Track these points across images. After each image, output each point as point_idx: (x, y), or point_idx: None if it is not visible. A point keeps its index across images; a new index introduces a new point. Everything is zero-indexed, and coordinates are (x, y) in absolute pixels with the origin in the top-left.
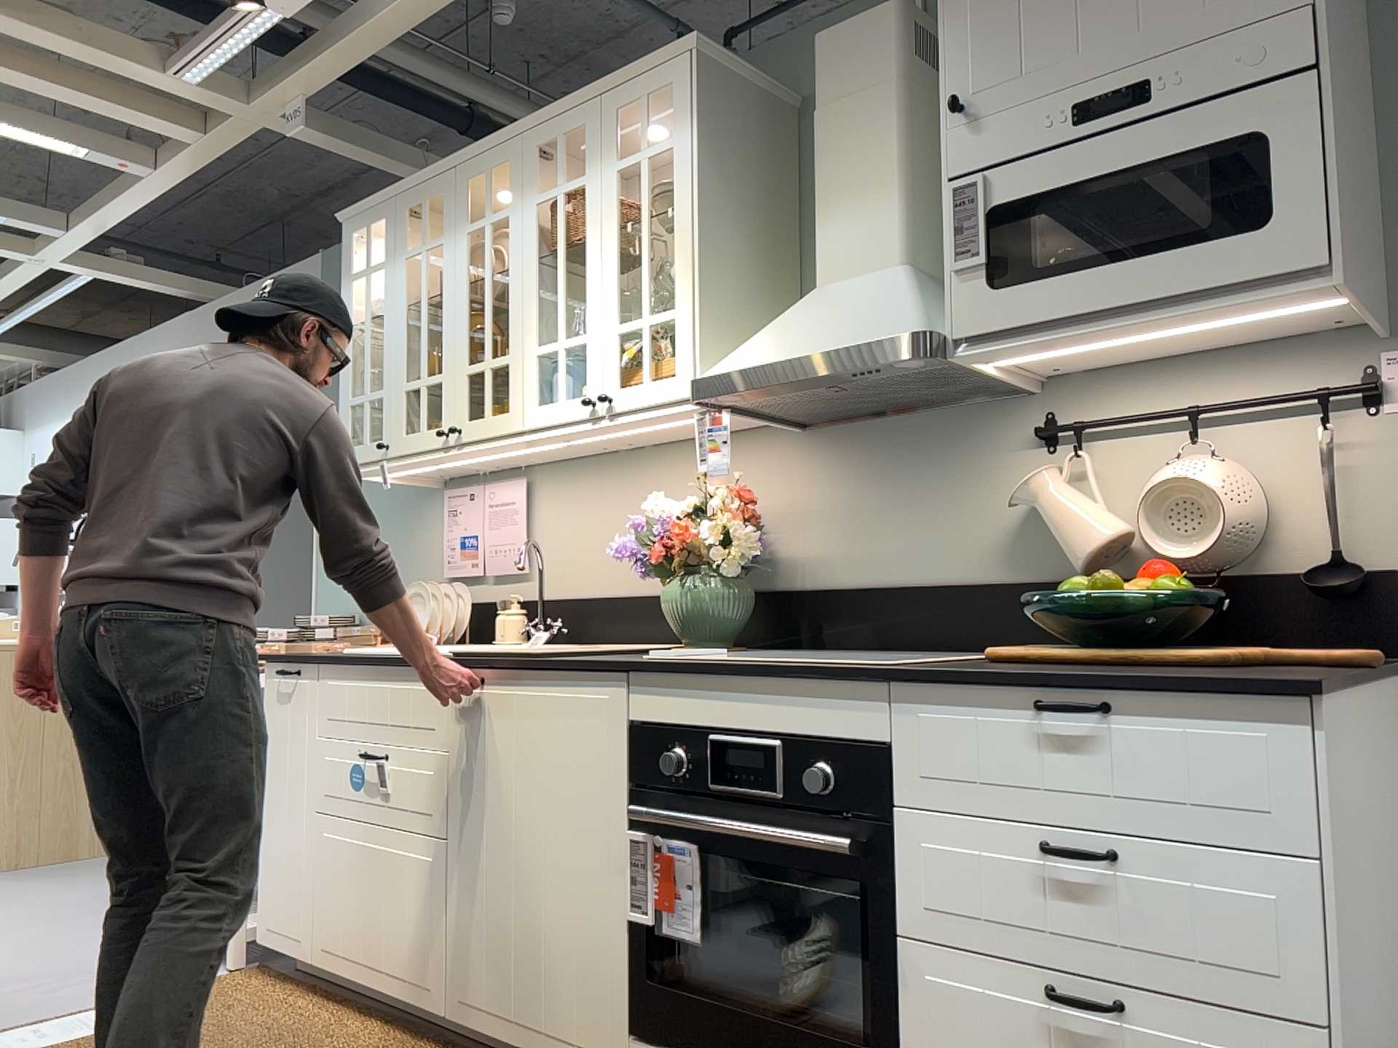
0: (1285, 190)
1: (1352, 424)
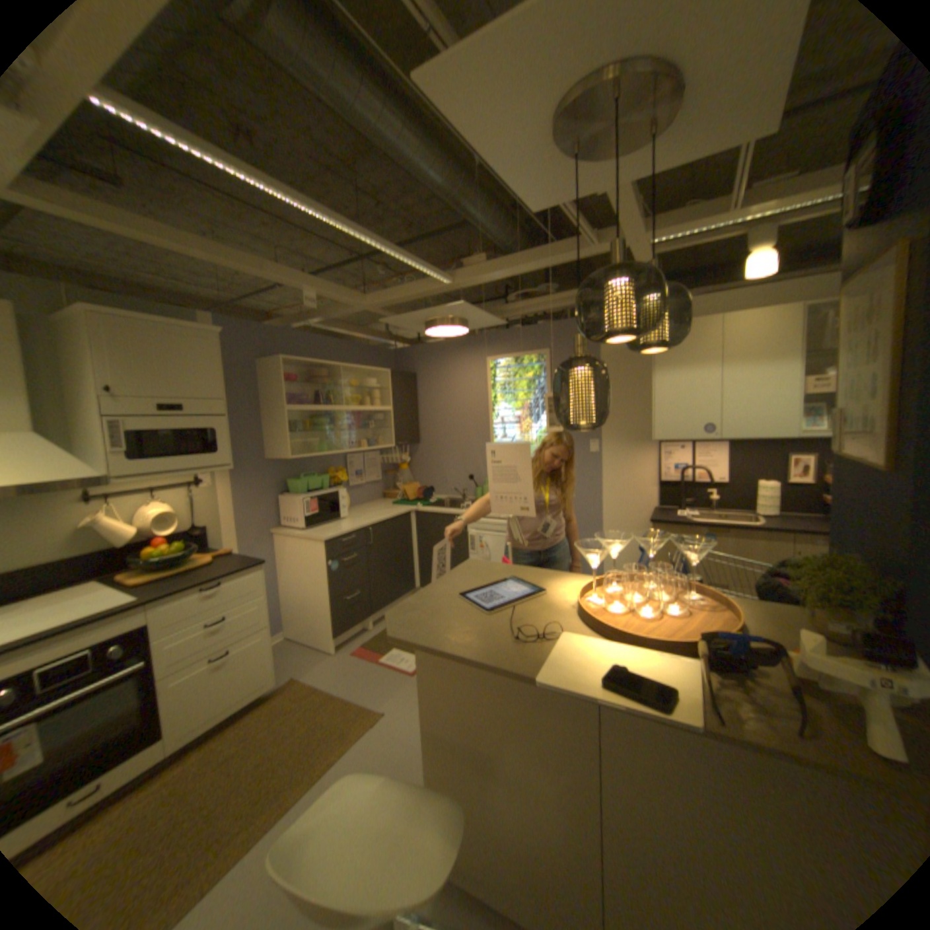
0: (222, 444)
1: (194, 490)
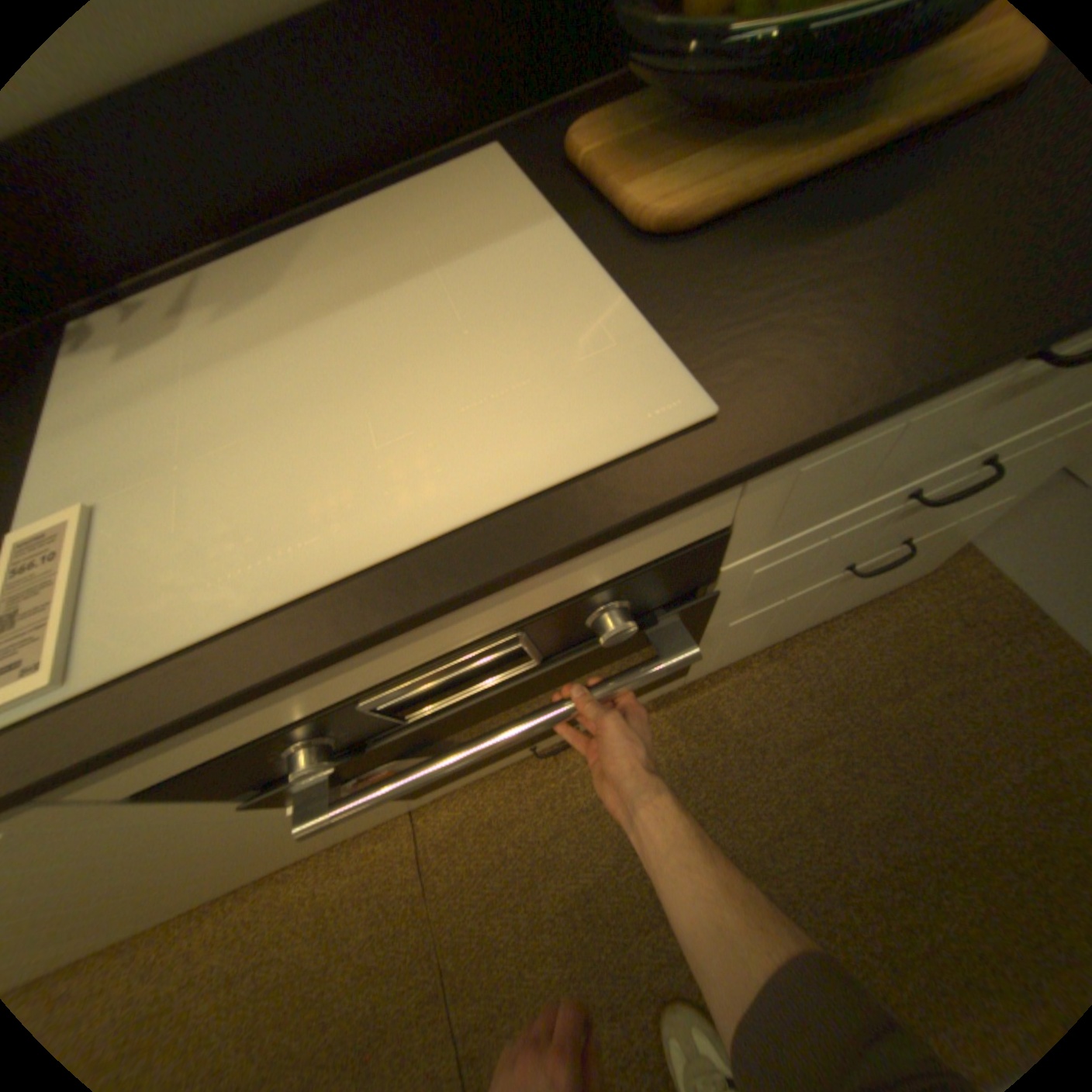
0: None
1: None
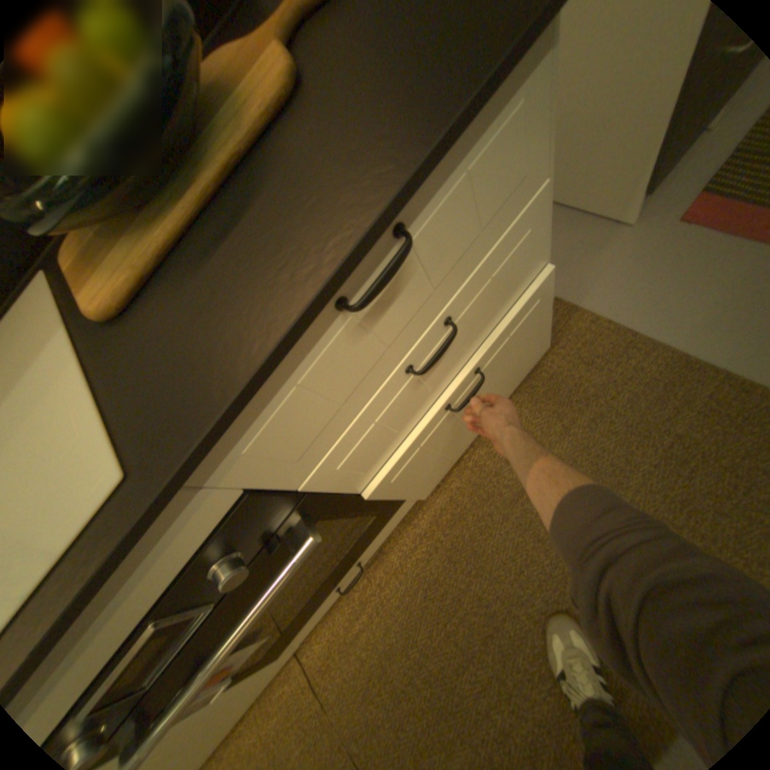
0: None
1: None
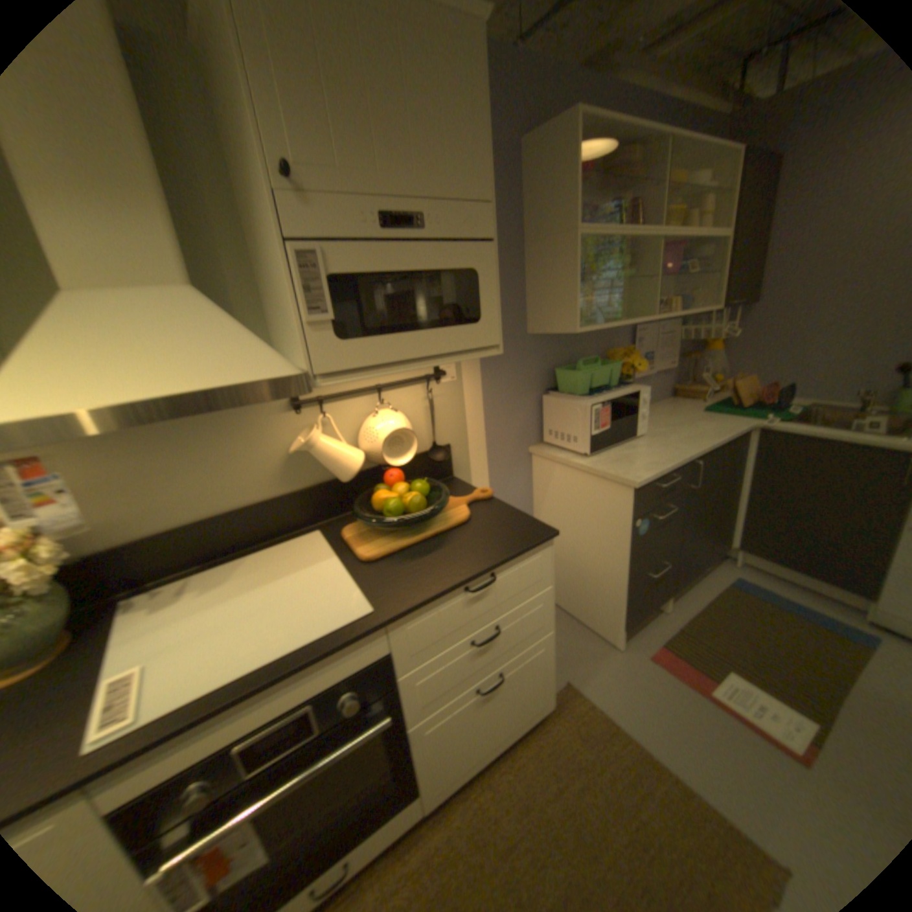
0: (487, 304)
1: (433, 388)
